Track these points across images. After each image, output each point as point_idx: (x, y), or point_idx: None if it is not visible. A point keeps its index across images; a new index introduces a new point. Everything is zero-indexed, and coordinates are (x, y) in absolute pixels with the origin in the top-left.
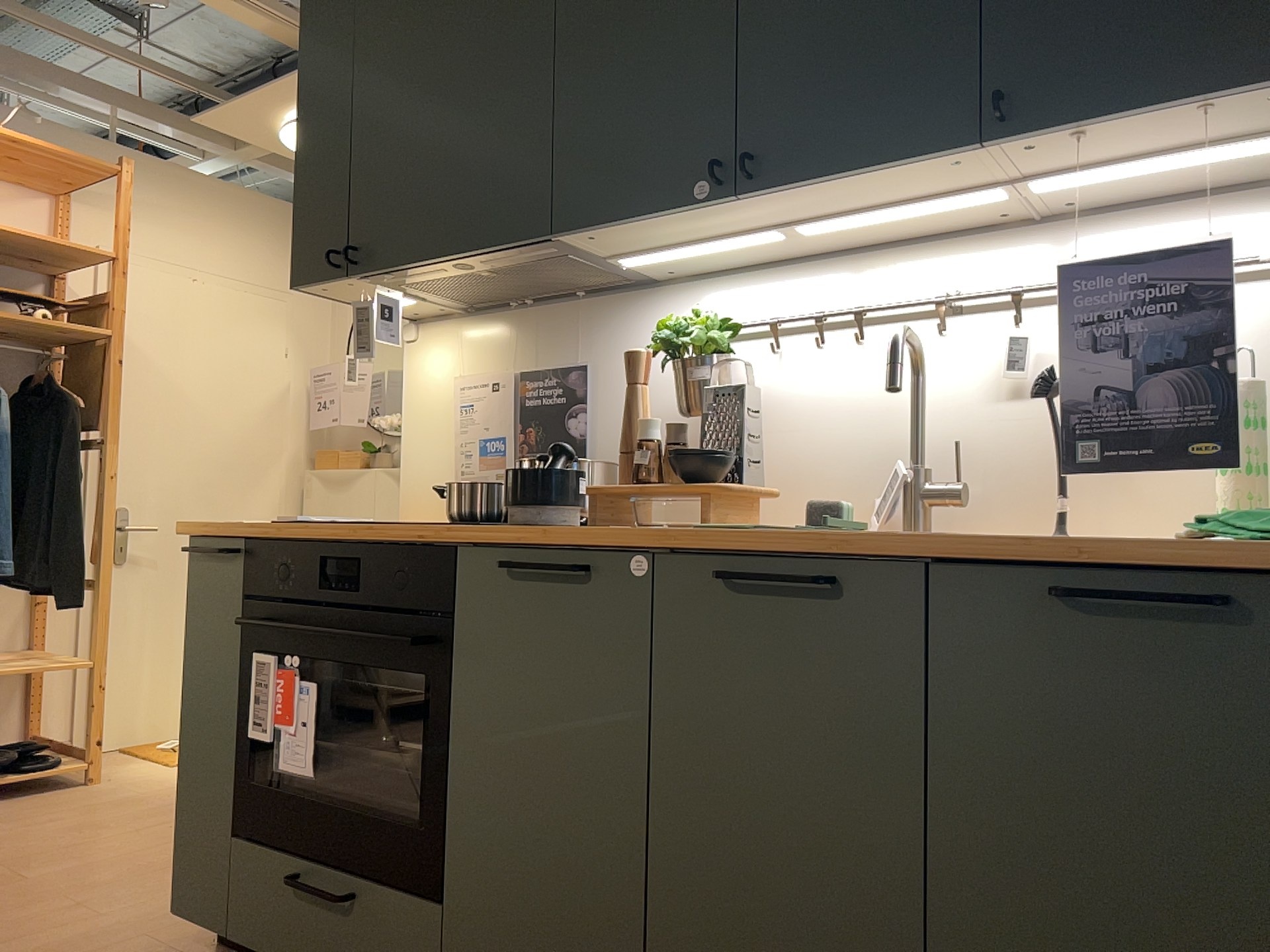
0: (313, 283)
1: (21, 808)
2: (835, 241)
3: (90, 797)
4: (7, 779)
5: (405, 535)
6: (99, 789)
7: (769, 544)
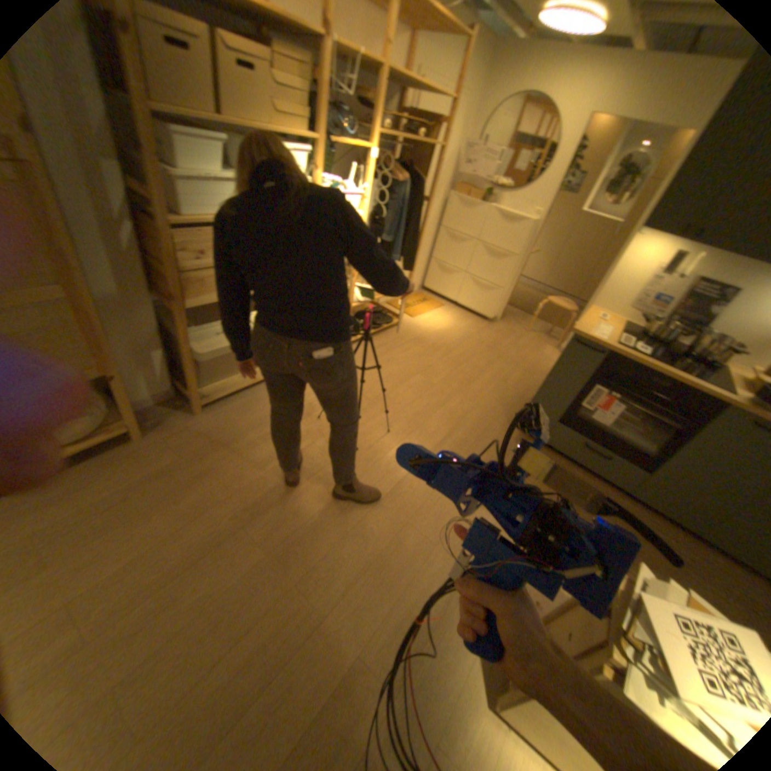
0: (656, 229)
1: (392, 340)
2: None
3: (406, 336)
4: (384, 328)
5: (703, 388)
6: (403, 331)
7: None
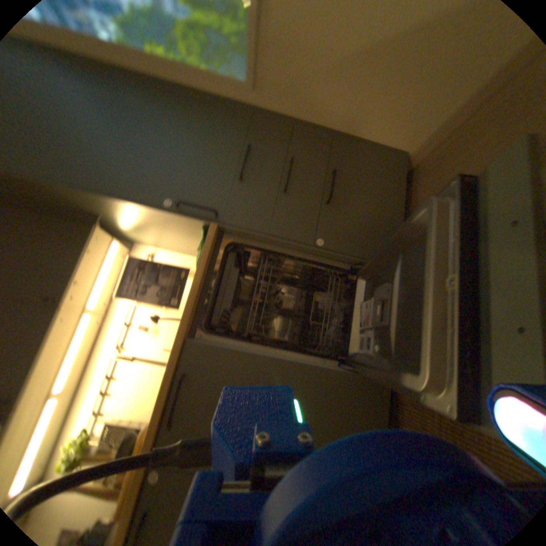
0: None
1: None
2: (74, 381)
3: None
4: None
5: None
6: None
7: (164, 403)
